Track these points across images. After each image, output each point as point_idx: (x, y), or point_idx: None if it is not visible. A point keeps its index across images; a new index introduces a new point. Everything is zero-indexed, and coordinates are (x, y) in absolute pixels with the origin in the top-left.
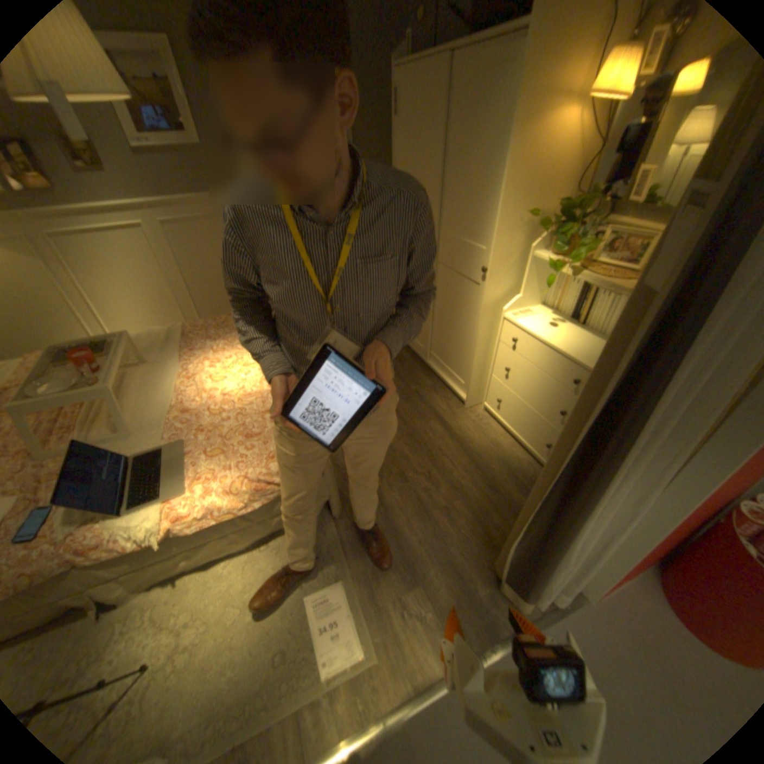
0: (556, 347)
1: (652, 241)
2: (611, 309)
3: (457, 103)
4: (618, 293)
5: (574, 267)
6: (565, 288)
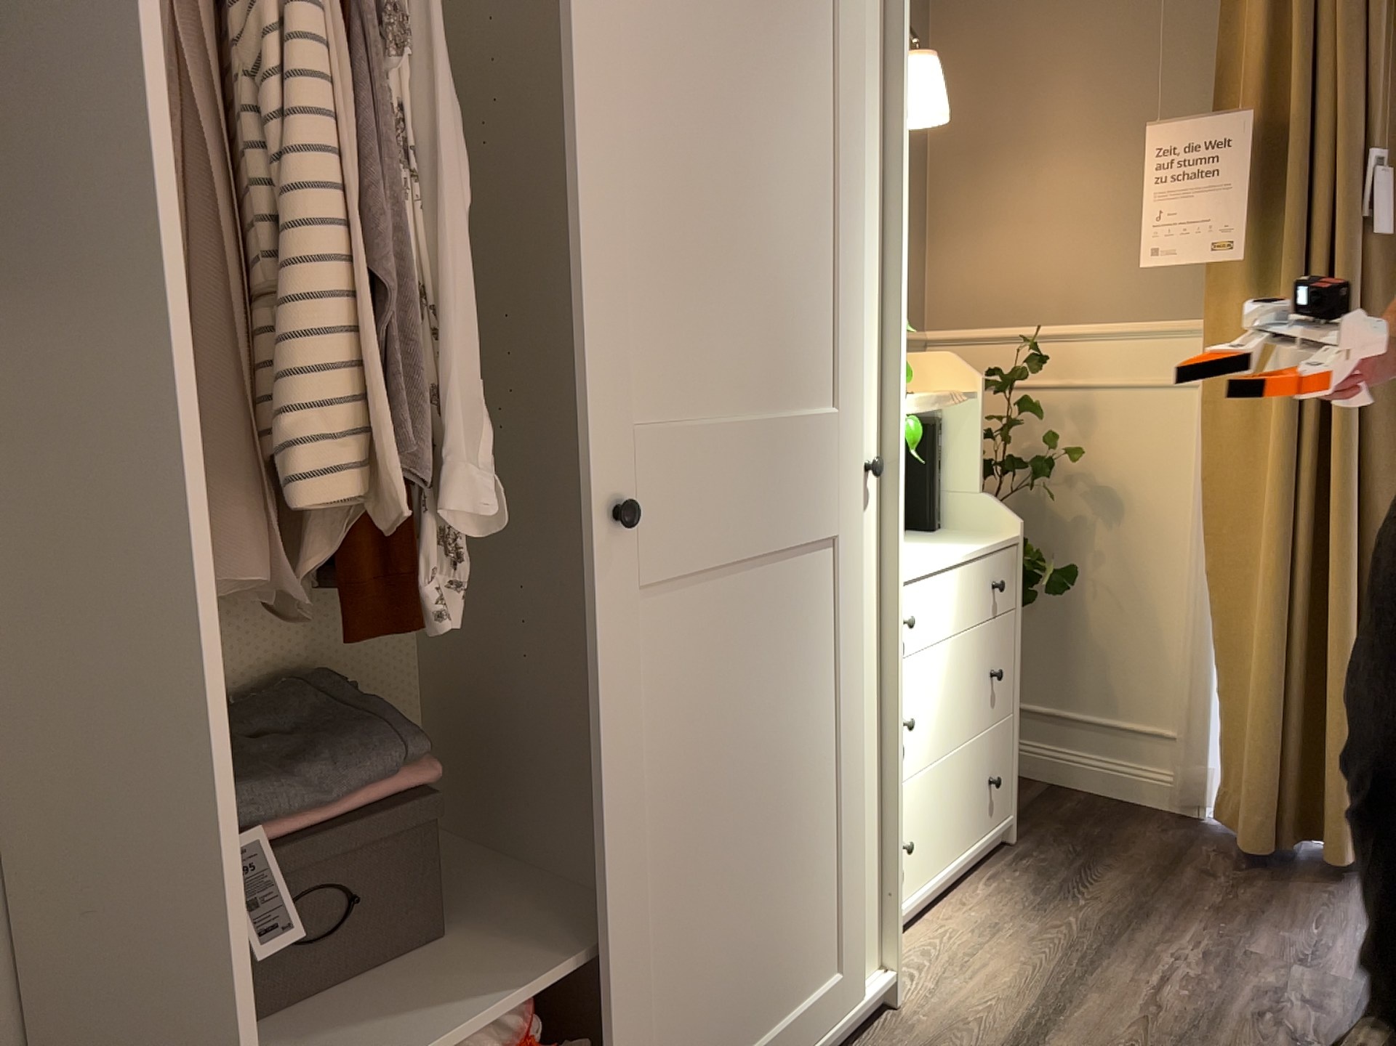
0: (947, 556)
1: None
2: None
3: None
4: None
5: None
6: None
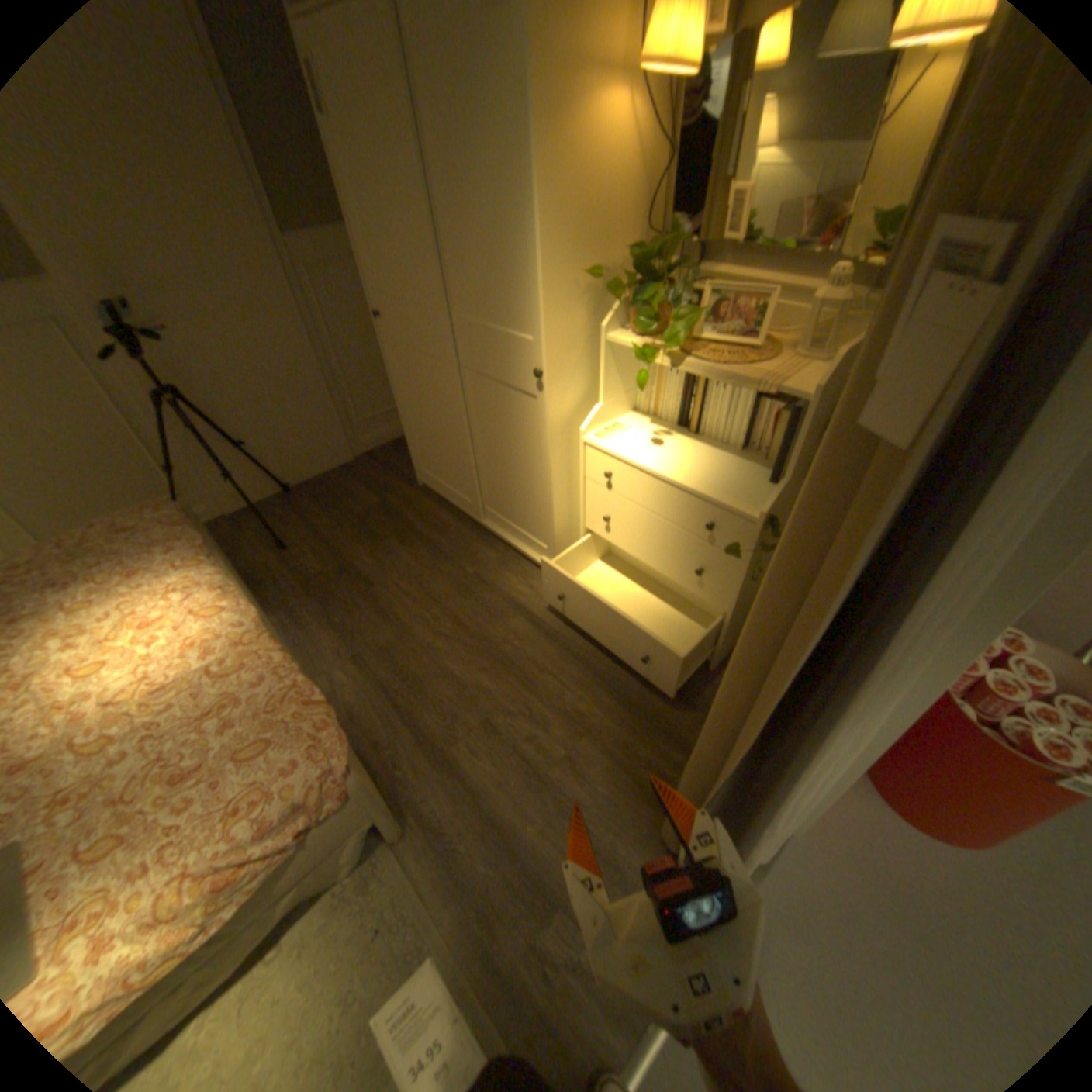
0: (671, 481)
1: (770, 300)
2: (731, 408)
3: (426, 89)
4: (737, 382)
5: (669, 350)
6: (662, 384)
